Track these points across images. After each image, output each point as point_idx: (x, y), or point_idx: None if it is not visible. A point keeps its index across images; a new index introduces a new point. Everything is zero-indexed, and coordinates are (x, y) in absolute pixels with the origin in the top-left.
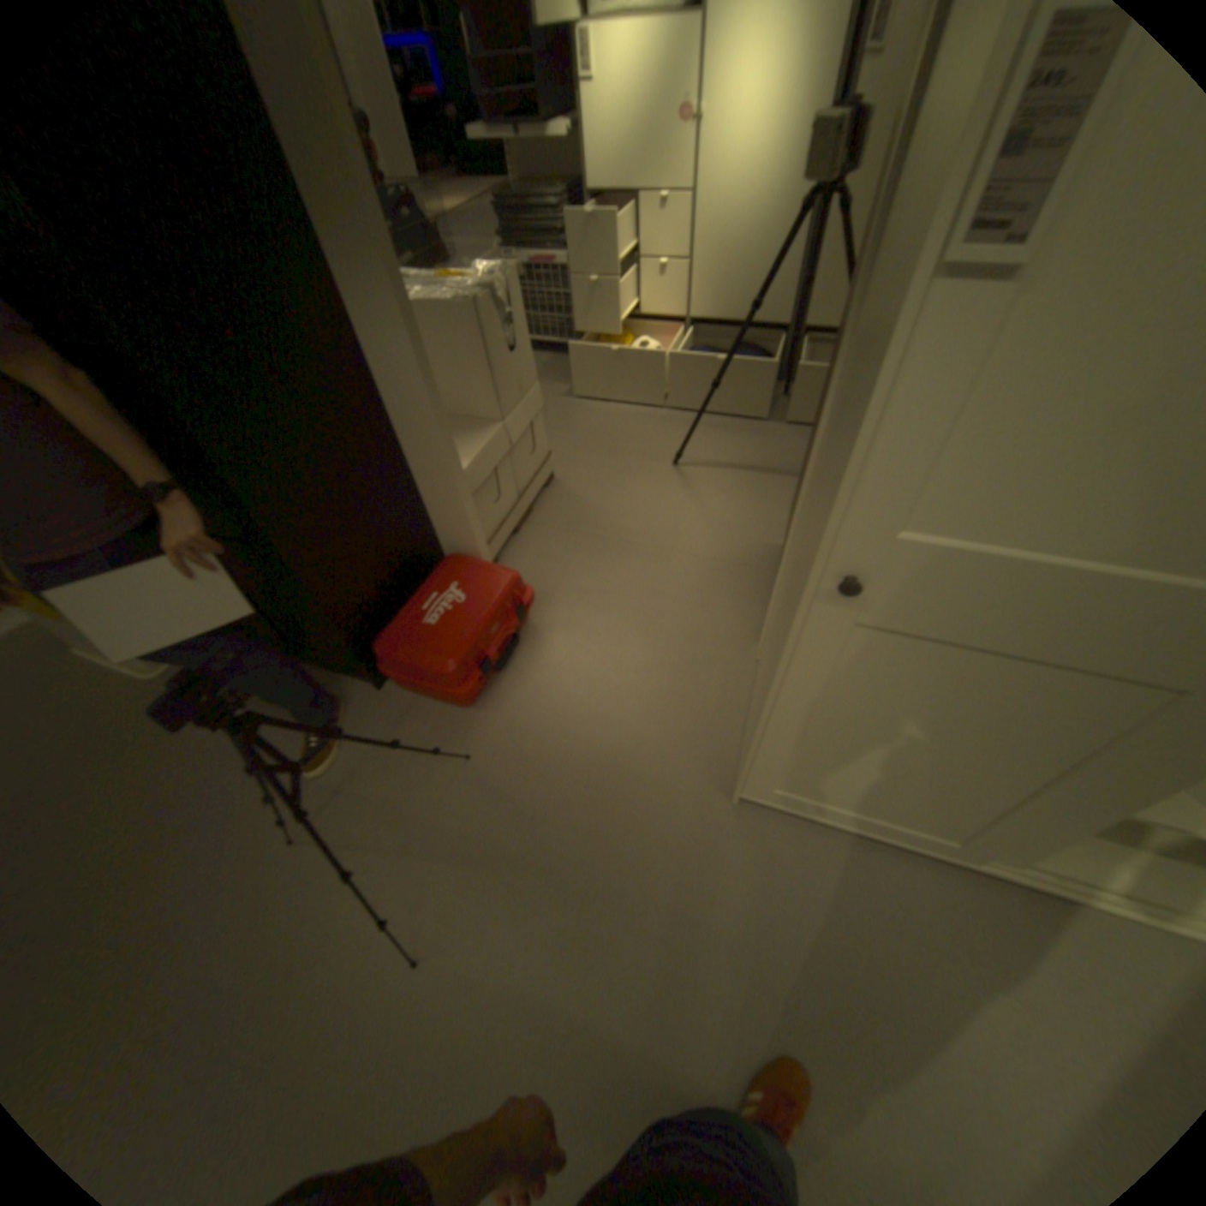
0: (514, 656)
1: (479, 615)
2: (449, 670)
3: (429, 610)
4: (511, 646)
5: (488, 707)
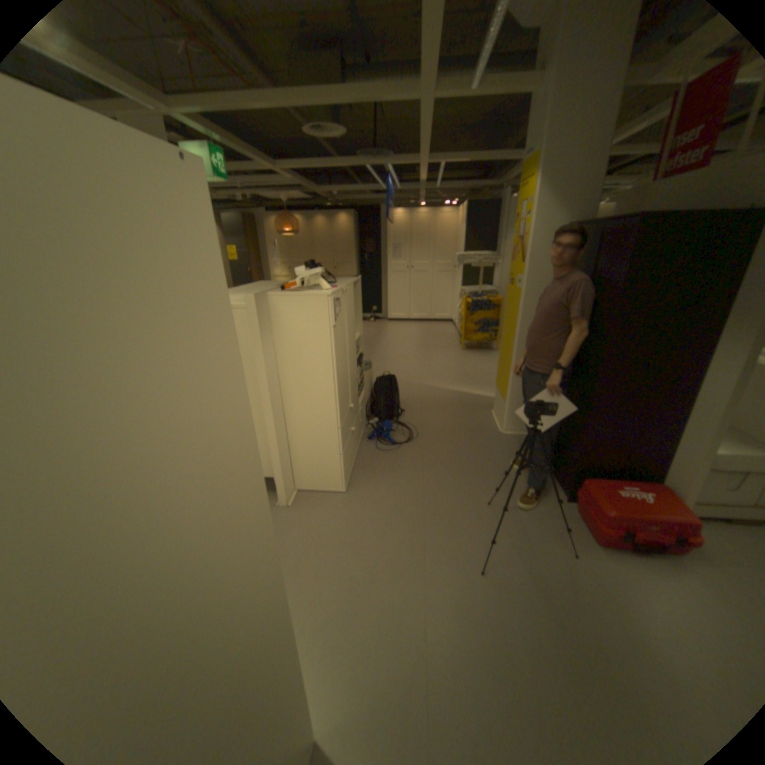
0: (655, 560)
1: (656, 516)
2: (613, 517)
3: (630, 493)
4: (659, 553)
5: (613, 559)
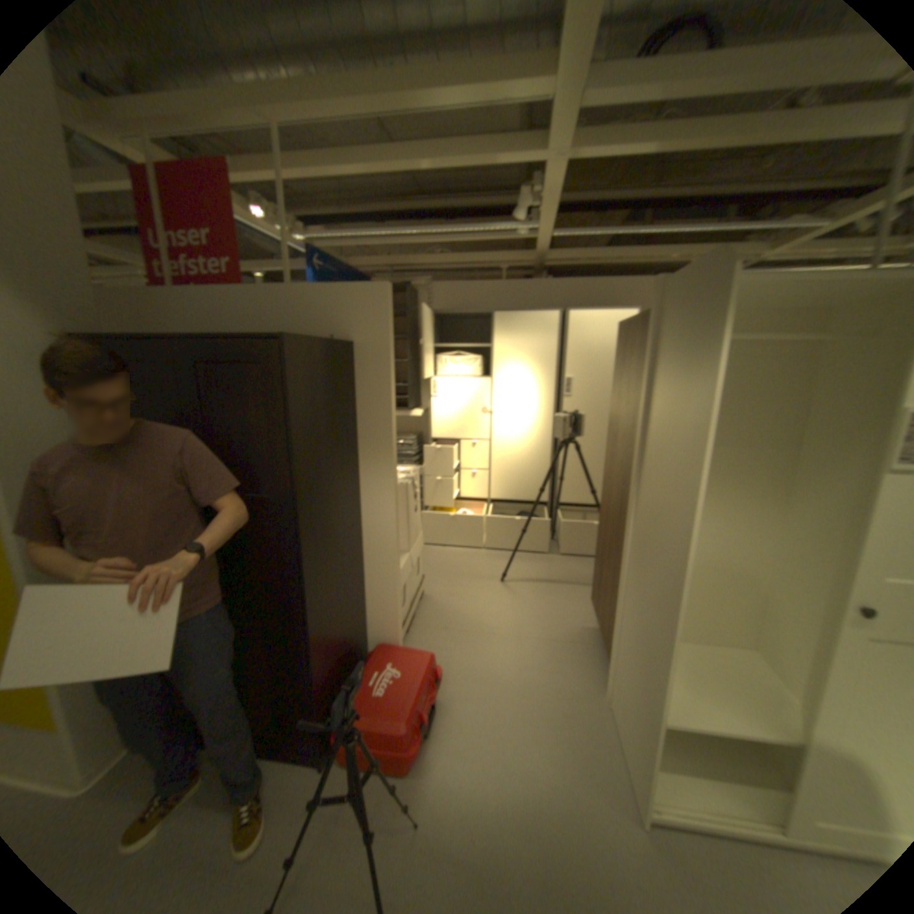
0: (431, 728)
1: (415, 685)
2: (404, 732)
3: (375, 685)
4: (432, 717)
5: (422, 775)
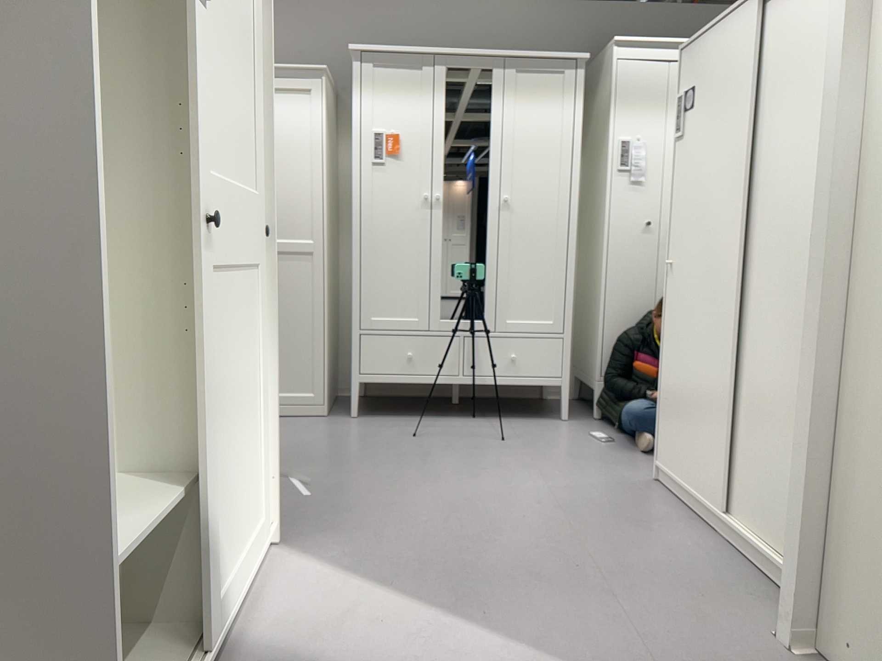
0: None
1: None
2: None
3: None
4: None
5: None
